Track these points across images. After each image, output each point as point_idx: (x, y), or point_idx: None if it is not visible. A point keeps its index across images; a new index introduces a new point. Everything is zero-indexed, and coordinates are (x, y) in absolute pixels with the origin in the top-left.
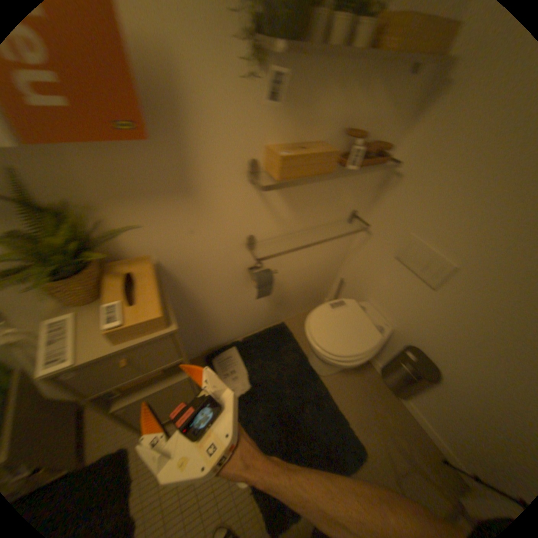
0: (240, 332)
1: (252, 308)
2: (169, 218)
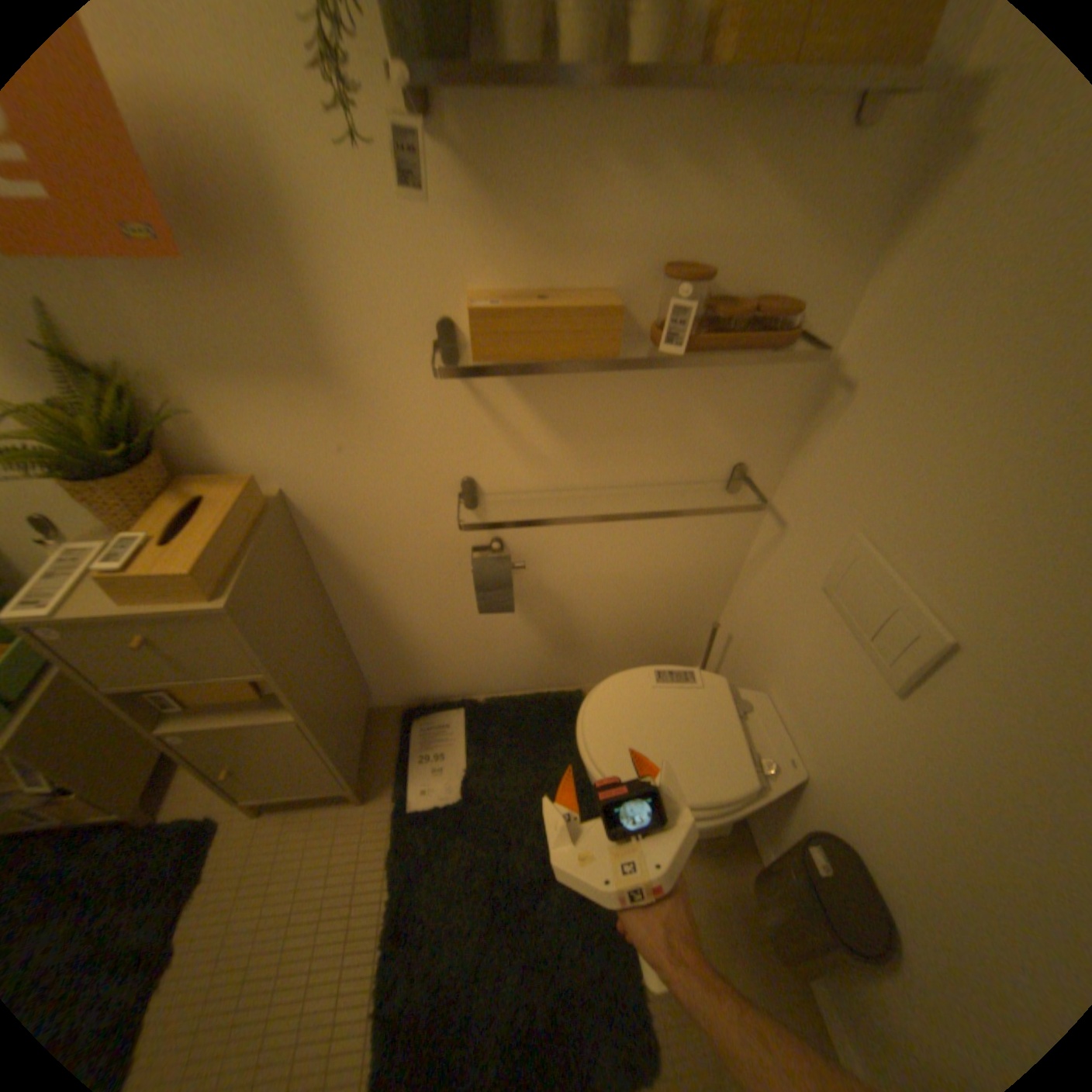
0: (478, 683)
1: (499, 637)
2: (289, 416)
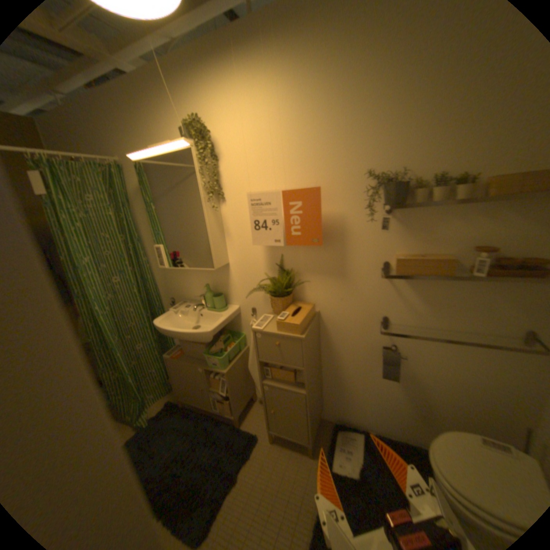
0: (373, 424)
1: (388, 398)
2: (329, 288)
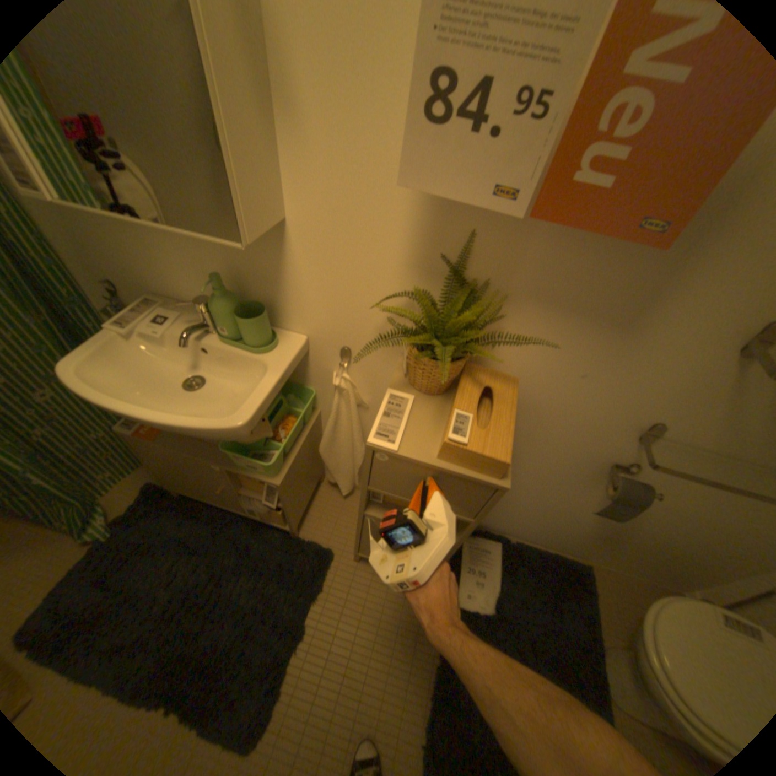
0: (520, 531)
1: (566, 515)
2: (570, 346)
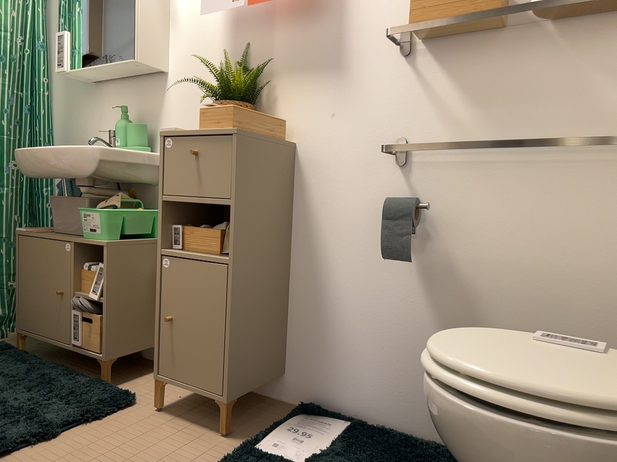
0: (375, 402)
1: (404, 330)
2: (315, 94)
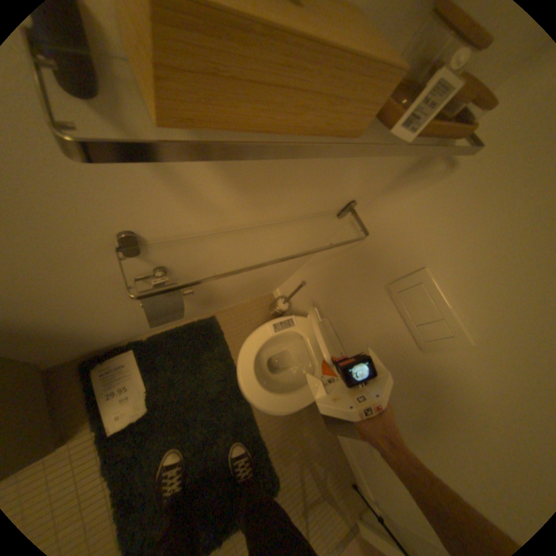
0: (141, 332)
1: None
2: None
